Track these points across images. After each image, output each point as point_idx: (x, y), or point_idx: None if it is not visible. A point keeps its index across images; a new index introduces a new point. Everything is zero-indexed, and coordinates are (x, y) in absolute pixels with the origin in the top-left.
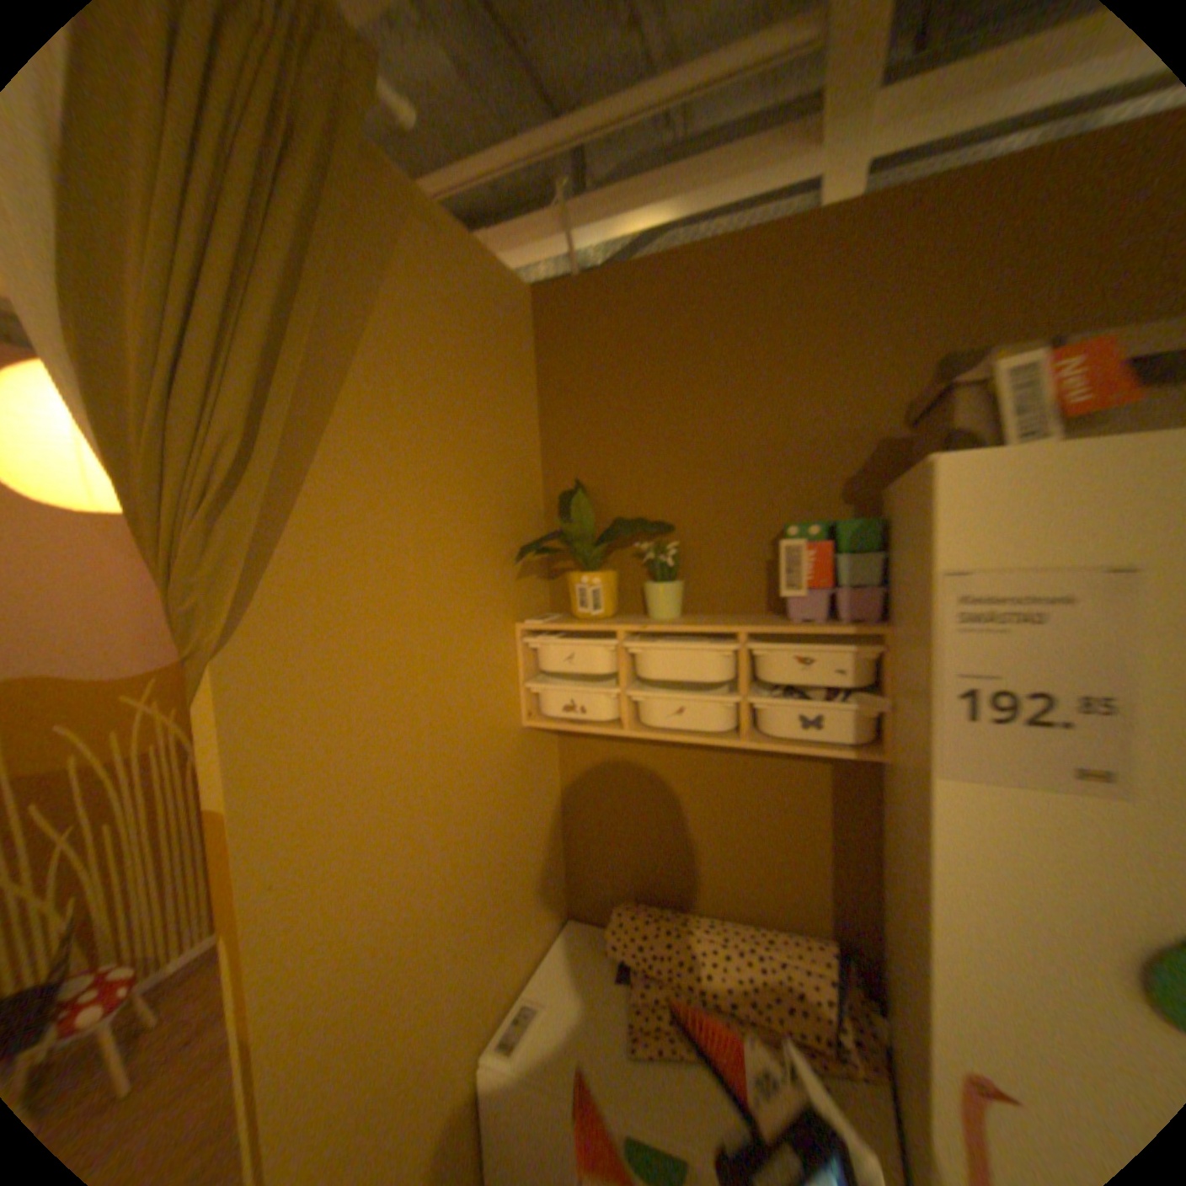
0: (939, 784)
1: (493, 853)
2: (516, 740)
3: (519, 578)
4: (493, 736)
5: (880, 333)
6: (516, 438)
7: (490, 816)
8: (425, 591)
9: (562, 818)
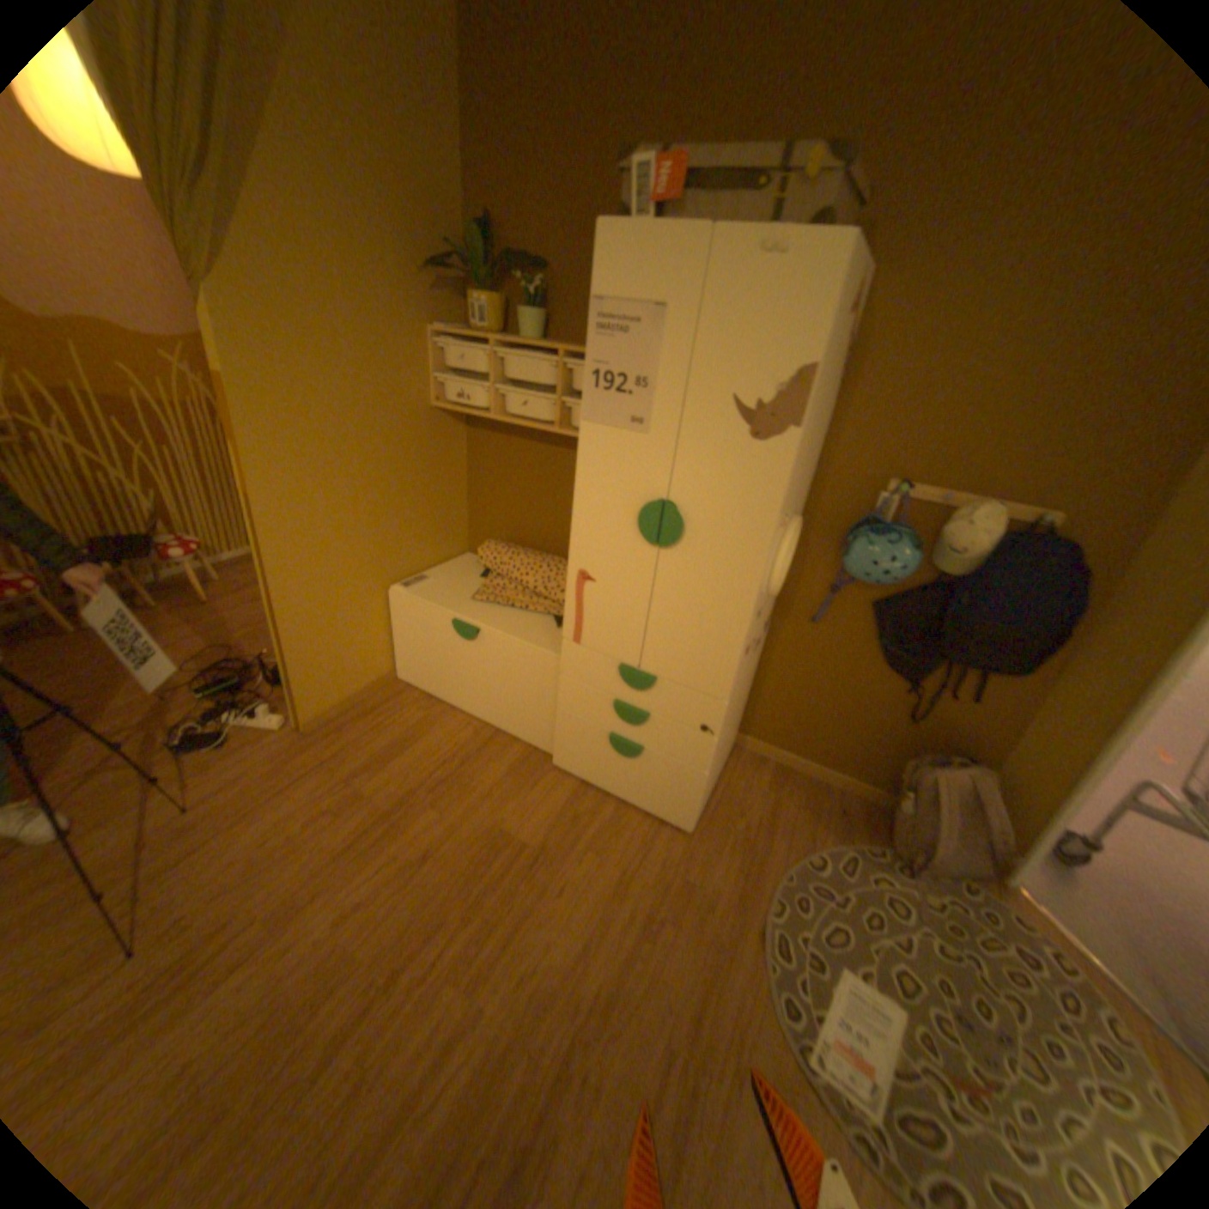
0: (581, 426)
1: (402, 481)
2: (424, 415)
3: (430, 292)
4: (403, 405)
5: (699, 109)
6: (431, 163)
7: (400, 457)
8: (343, 280)
9: (466, 488)
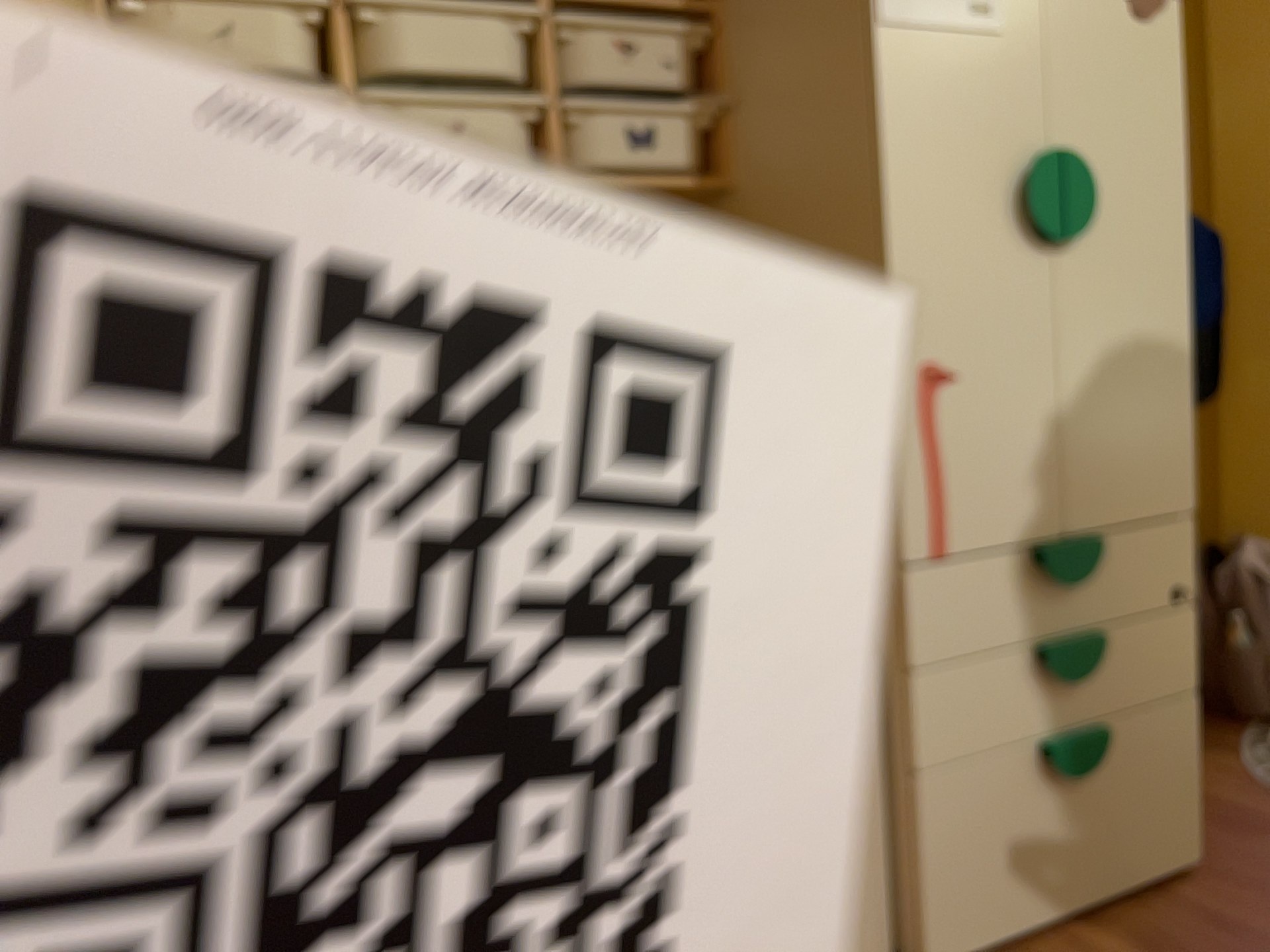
0: (877, 33)
1: None
2: None
3: None
4: None
5: None
6: None
7: None
8: None
9: None
